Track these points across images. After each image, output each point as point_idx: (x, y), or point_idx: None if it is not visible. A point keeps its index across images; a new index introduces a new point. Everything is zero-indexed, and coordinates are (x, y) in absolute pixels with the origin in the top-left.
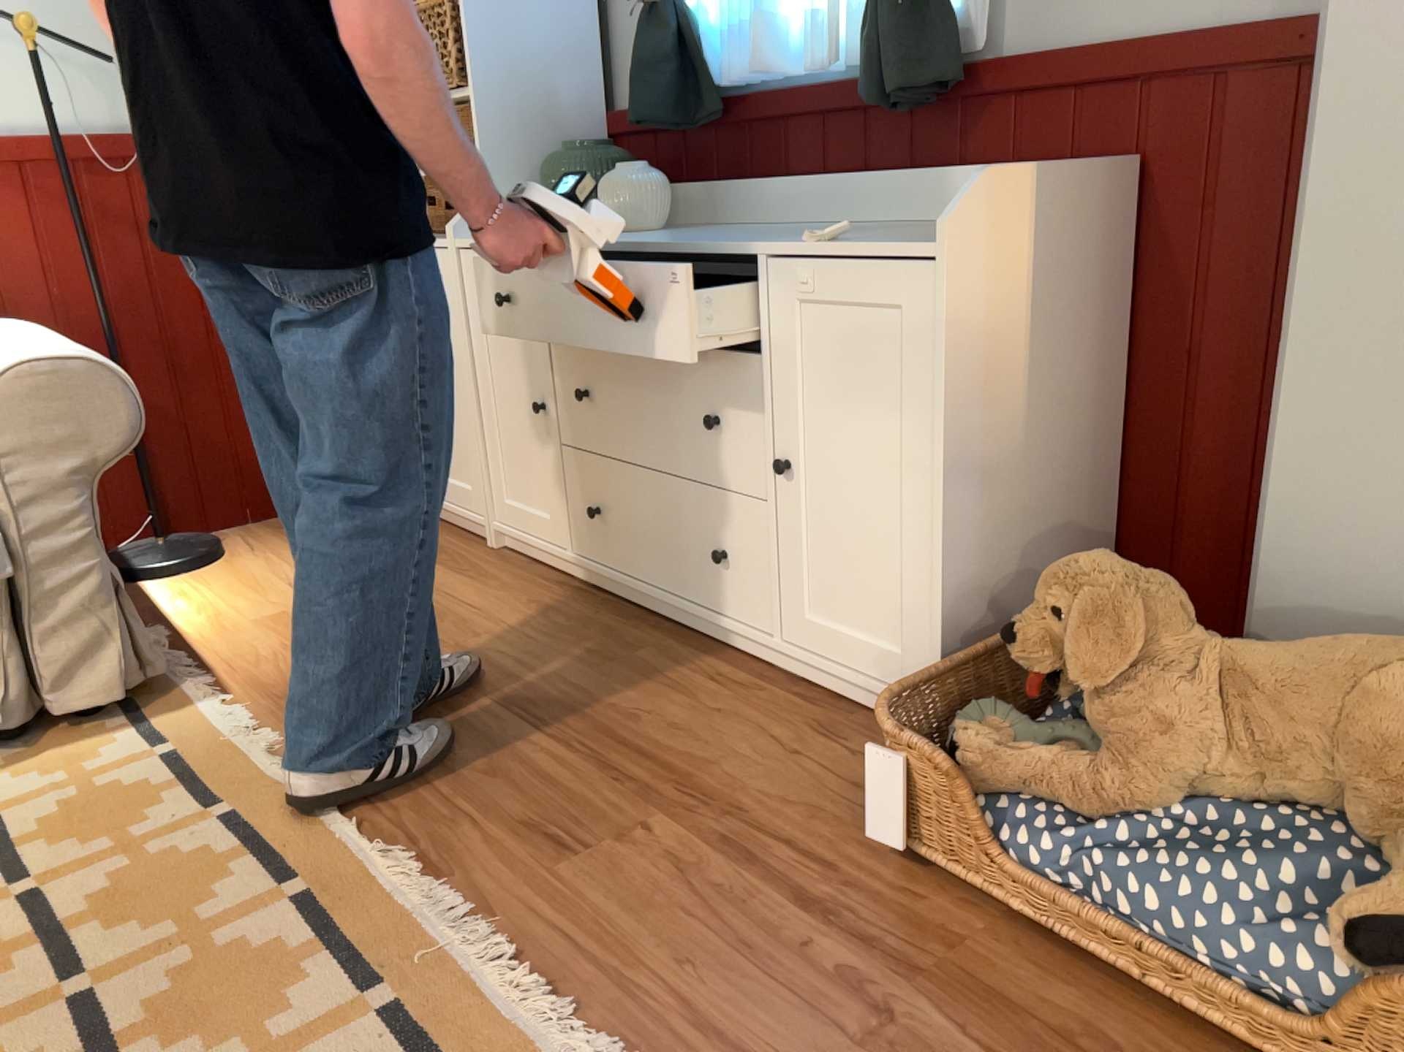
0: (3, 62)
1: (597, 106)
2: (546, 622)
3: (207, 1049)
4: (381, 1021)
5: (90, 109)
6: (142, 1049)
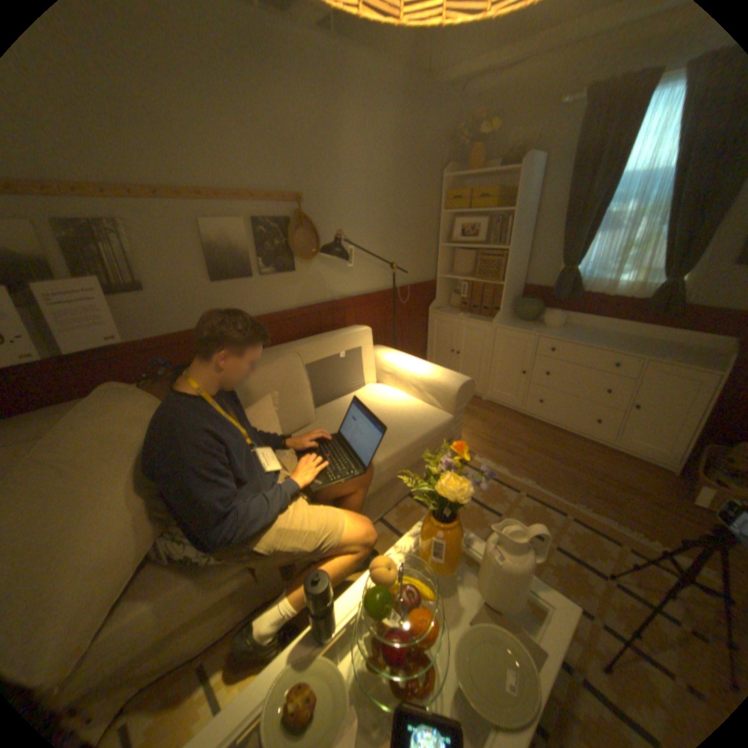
0: (374, 271)
1: (523, 282)
2: (530, 429)
3: (604, 562)
4: (634, 554)
5: (387, 281)
6: (590, 562)
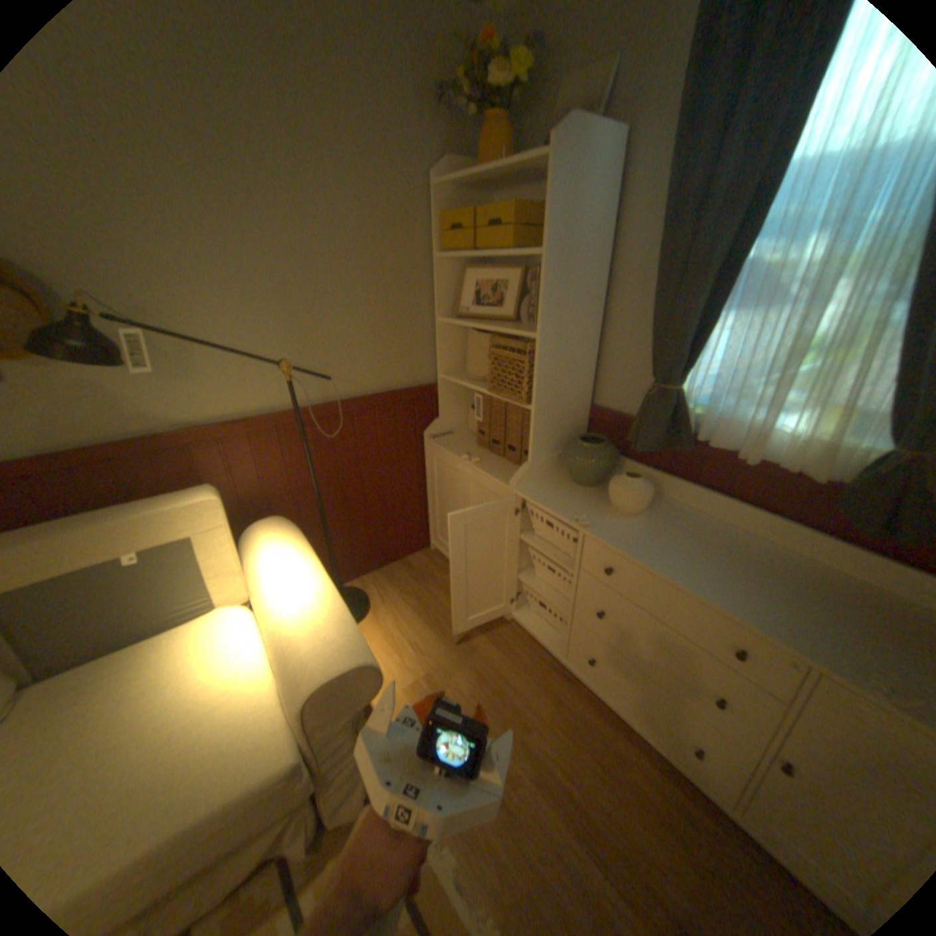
0: (266, 369)
1: (590, 400)
2: (565, 718)
3: None
4: None
5: (310, 387)
6: None
